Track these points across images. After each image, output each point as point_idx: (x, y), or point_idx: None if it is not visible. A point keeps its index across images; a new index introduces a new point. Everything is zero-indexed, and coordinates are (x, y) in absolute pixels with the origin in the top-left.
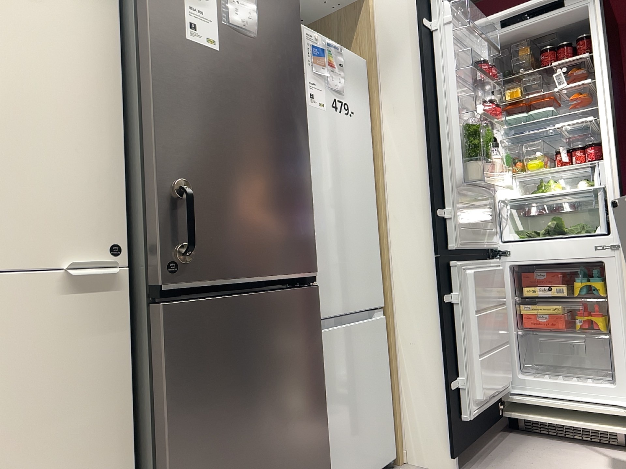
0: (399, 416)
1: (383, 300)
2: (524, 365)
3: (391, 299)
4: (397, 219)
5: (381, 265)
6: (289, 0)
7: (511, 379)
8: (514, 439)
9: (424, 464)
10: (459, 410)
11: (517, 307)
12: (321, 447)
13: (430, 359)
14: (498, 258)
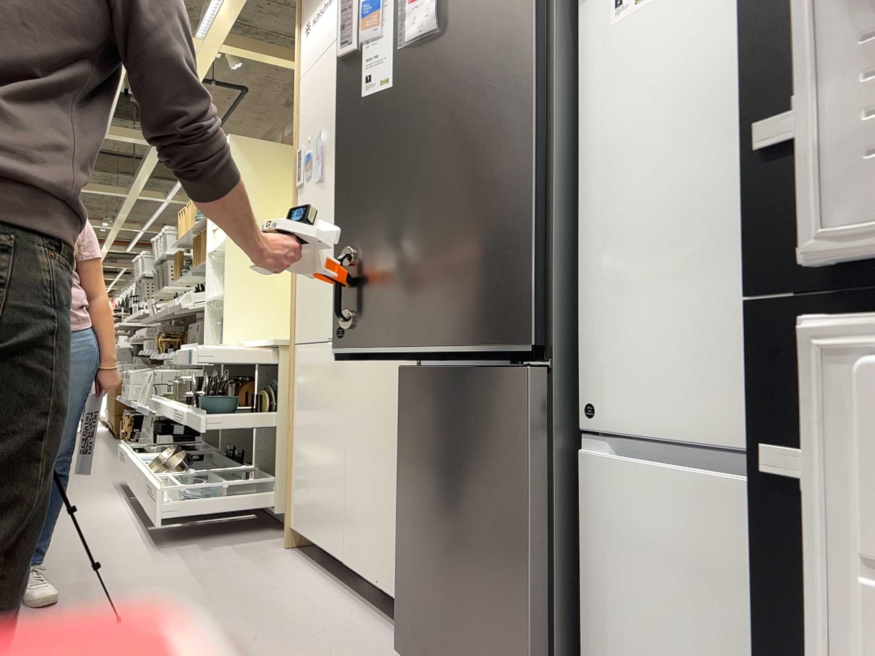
0: None
1: None
2: None
3: None
4: None
5: None
6: None
7: None
8: None
9: None
10: None
11: None
12: (526, 627)
13: None
14: None
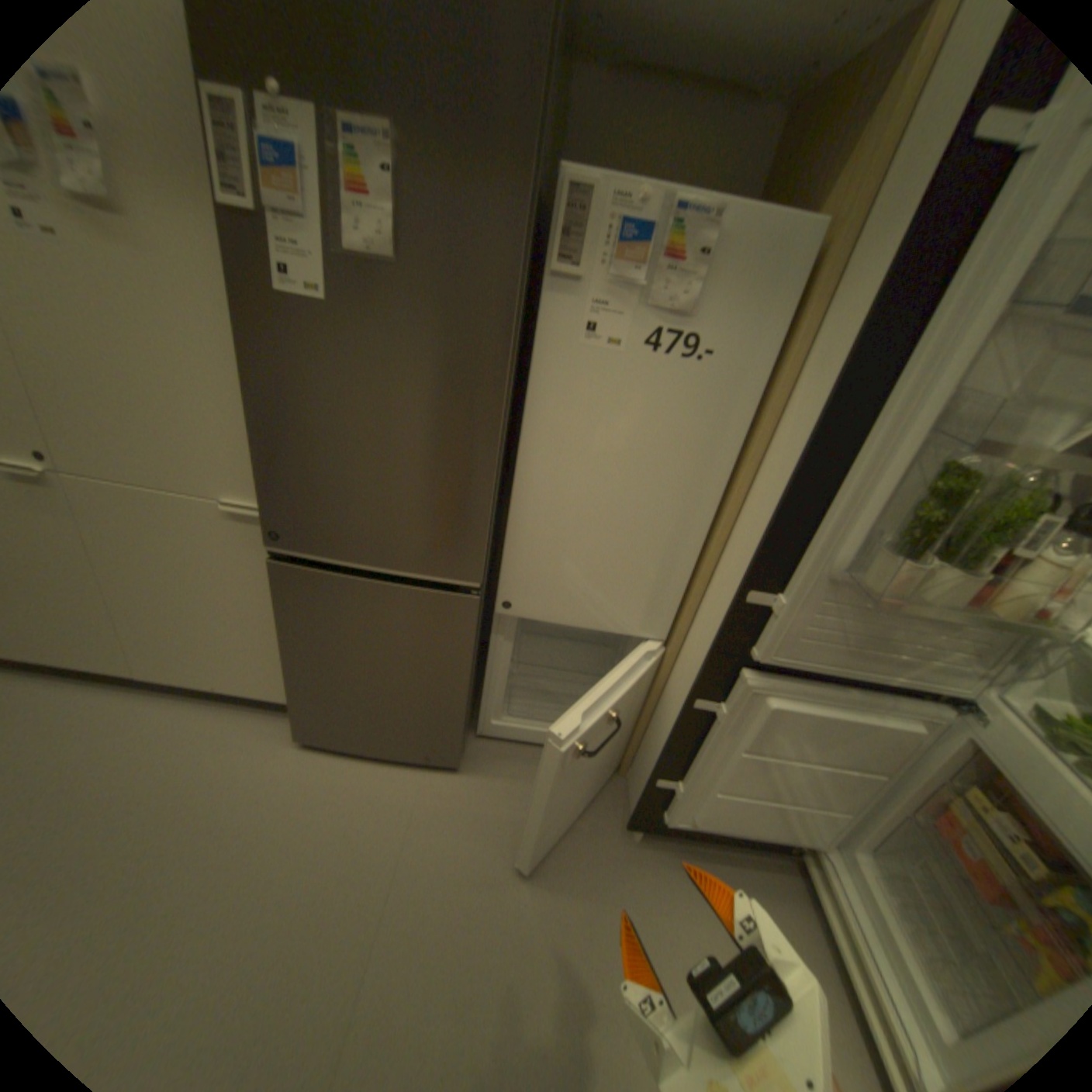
0: (635, 741)
1: (673, 630)
2: (897, 851)
3: (679, 638)
4: (732, 551)
5: (688, 592)
6: (501, 154)
7: (846, 843)
8: (782, 886)
9: (629, 797)
10: (664, 804)
11: (945, 791)
12: (456, 715)
13: (669, 733)
14: (962, 708)
